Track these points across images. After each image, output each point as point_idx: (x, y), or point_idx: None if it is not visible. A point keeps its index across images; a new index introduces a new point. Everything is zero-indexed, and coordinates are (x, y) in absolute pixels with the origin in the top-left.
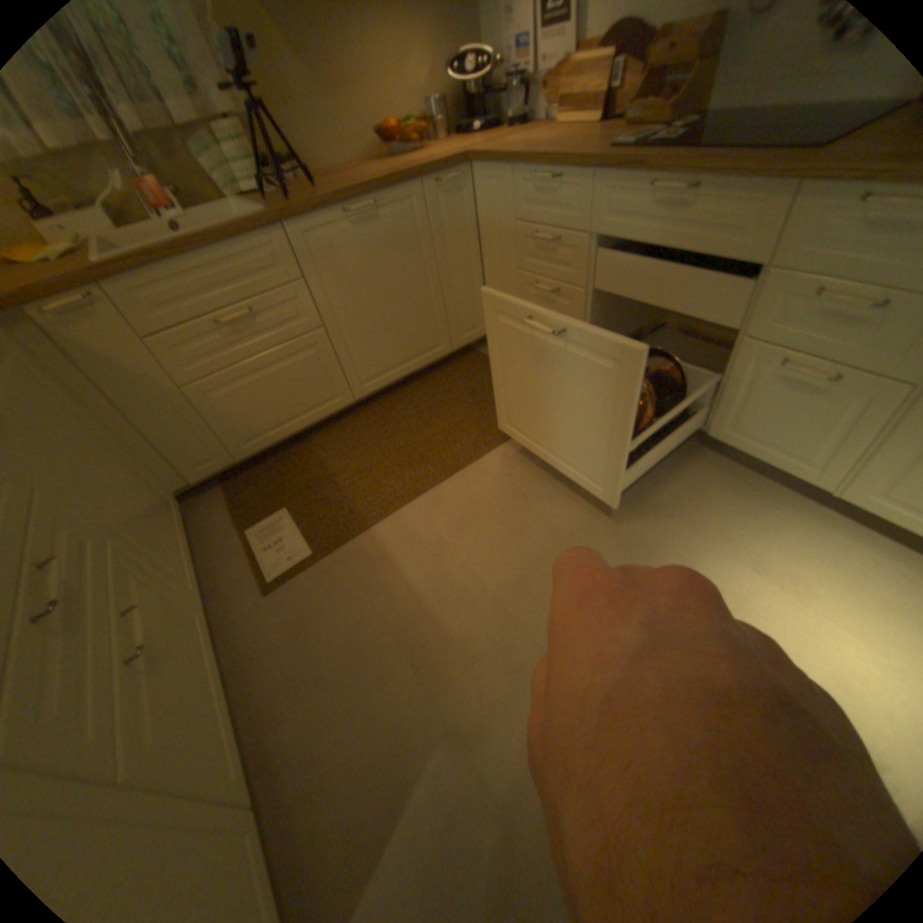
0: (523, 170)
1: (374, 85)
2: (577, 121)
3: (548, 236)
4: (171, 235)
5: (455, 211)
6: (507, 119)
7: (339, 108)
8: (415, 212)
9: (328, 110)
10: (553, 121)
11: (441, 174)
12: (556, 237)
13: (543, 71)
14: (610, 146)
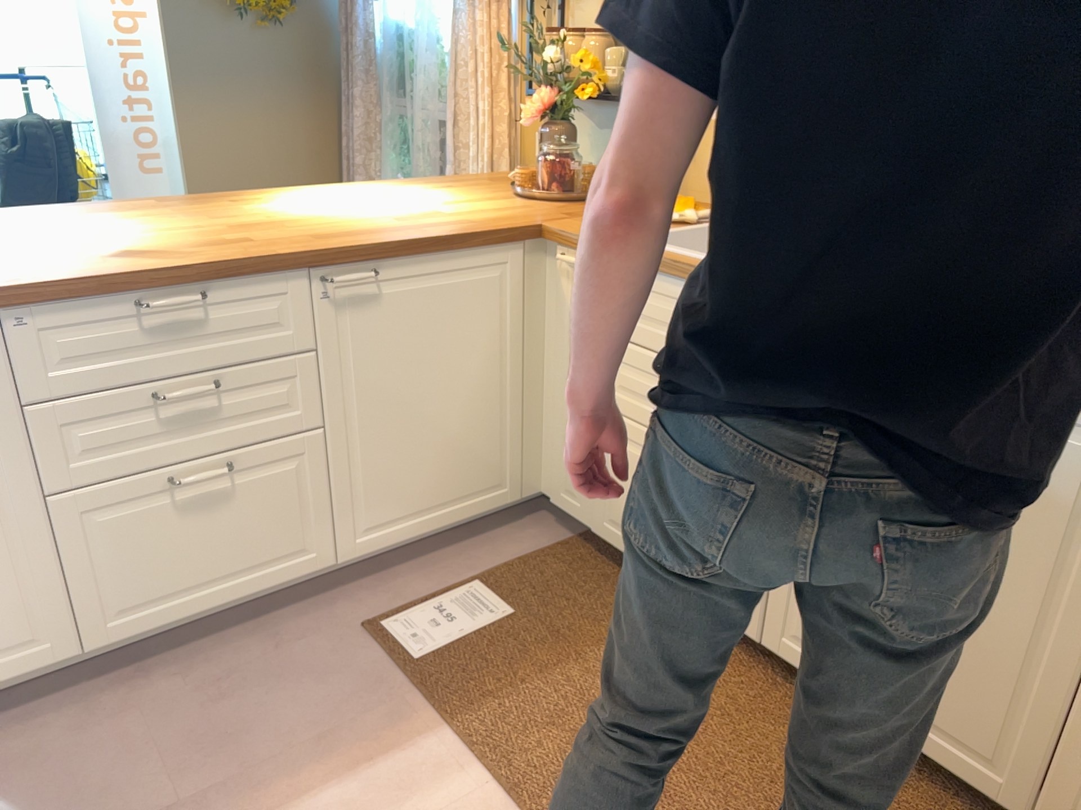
0: None
1: None
2: None
3: None
4: (695, 257)
5: None
6: None
7: None
8: None
9: None
10: None
11: None
12: None
13: None
14: None
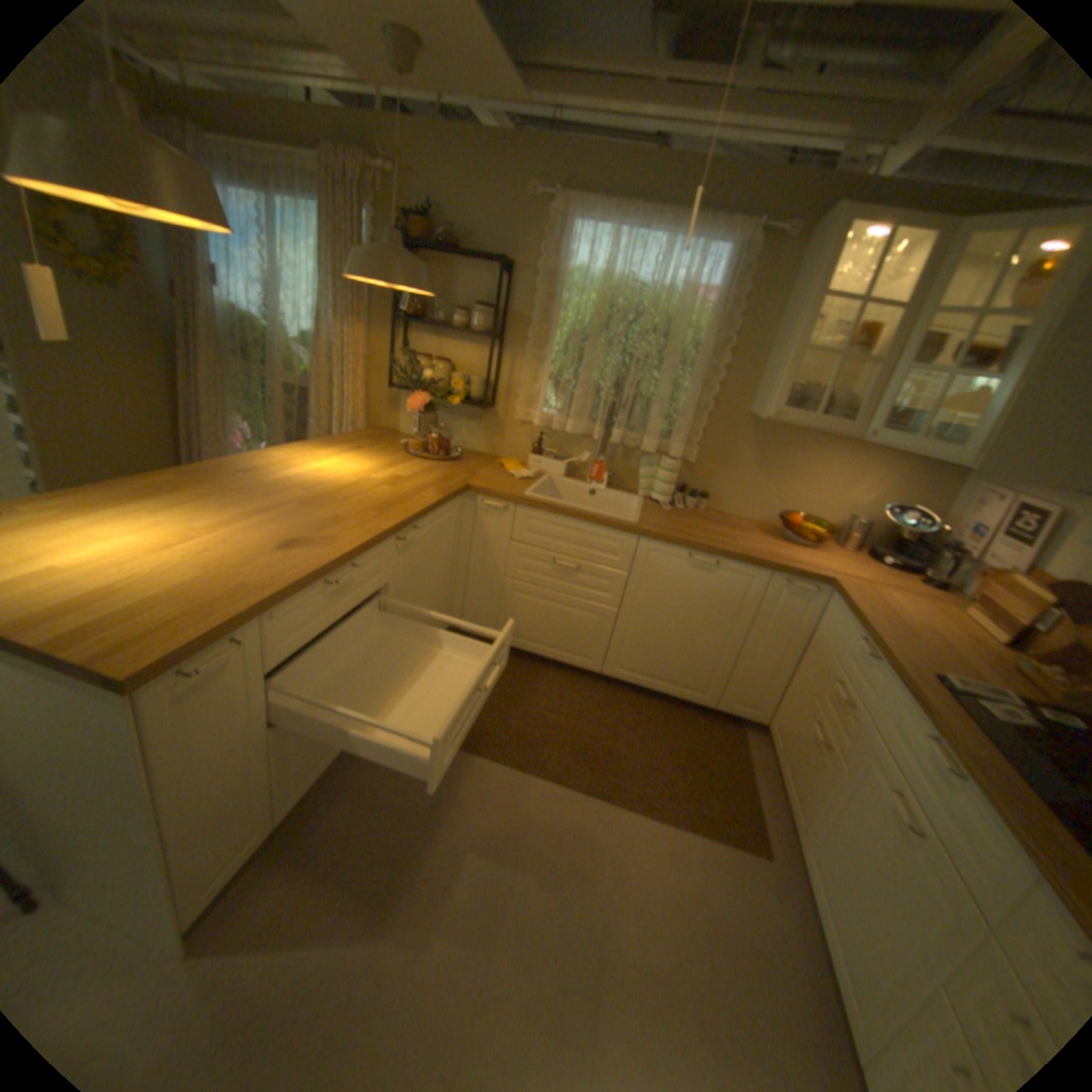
0: (861, 631)
1: (811, 488)
2: (983, 630)
3: (844, 699)
4: (571, 507)
5: (794, 613)
6: (927, 577)
7: (767, 488)
8: (751, 591)
9: (758, 485)
10: (967, 611)
11: (795, 581)
12: (849, 706)
13: (993, 566)
14: (933, 679)
